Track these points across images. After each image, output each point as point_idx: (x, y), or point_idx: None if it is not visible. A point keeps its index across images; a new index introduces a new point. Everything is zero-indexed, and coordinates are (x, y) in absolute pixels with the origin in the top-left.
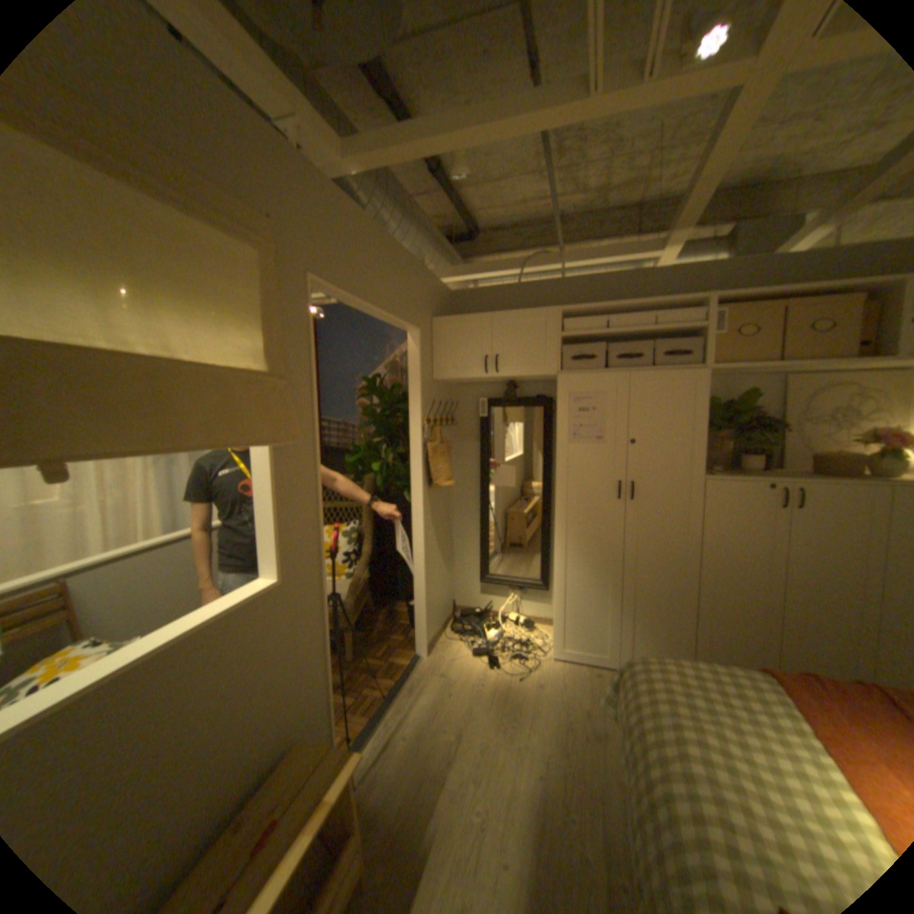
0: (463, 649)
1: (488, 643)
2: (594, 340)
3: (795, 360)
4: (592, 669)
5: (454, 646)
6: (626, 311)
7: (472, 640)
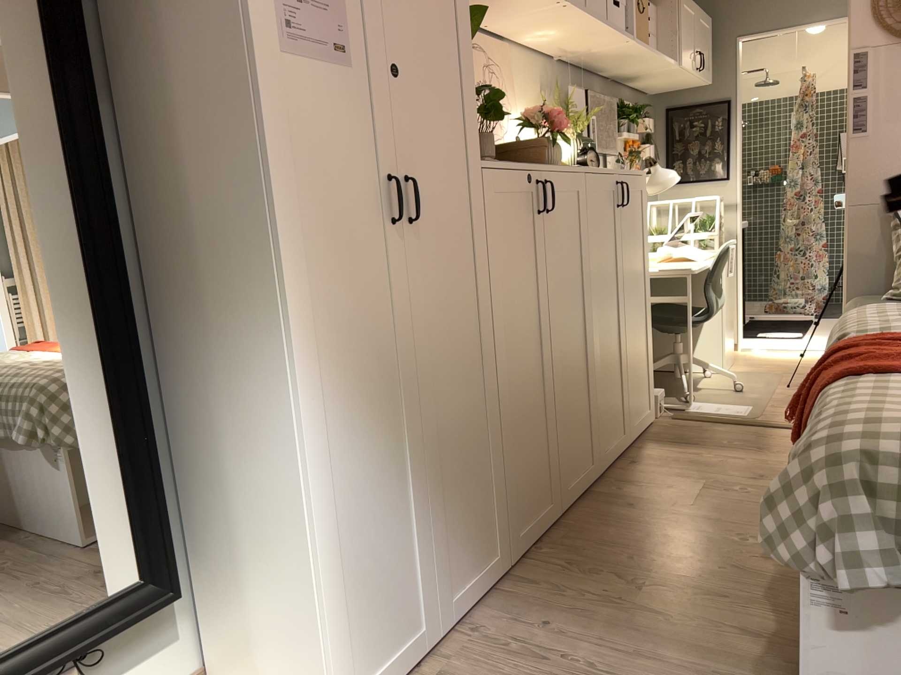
0: None
1: None
2: None
3: None
4: None
5: None
6: None
7: None
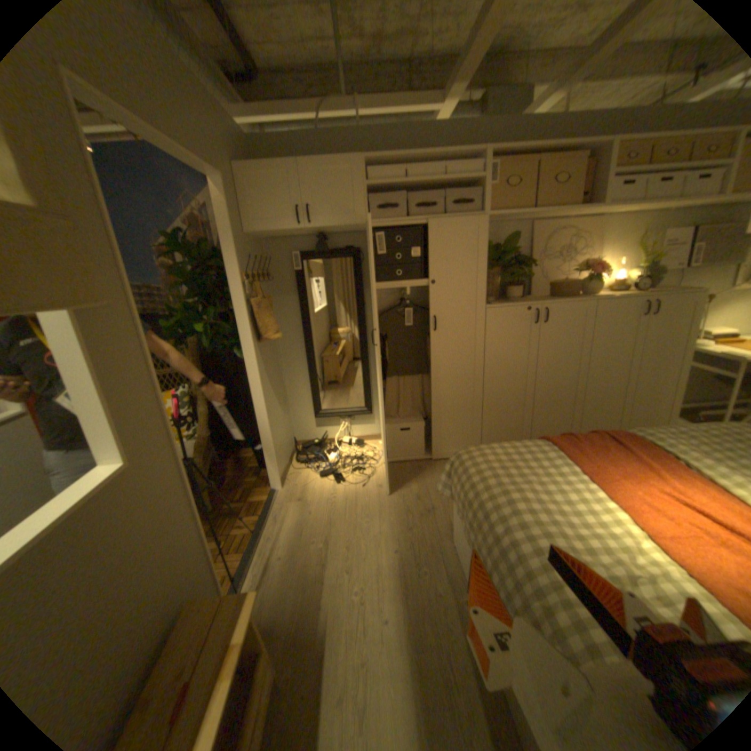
0: (311, 474)
1: (331, 464)
2: (394, 190)
3: (545, 207)
4: (413, 463)
5: (303, 473)
6: (420, 161)
7: (317, 464)
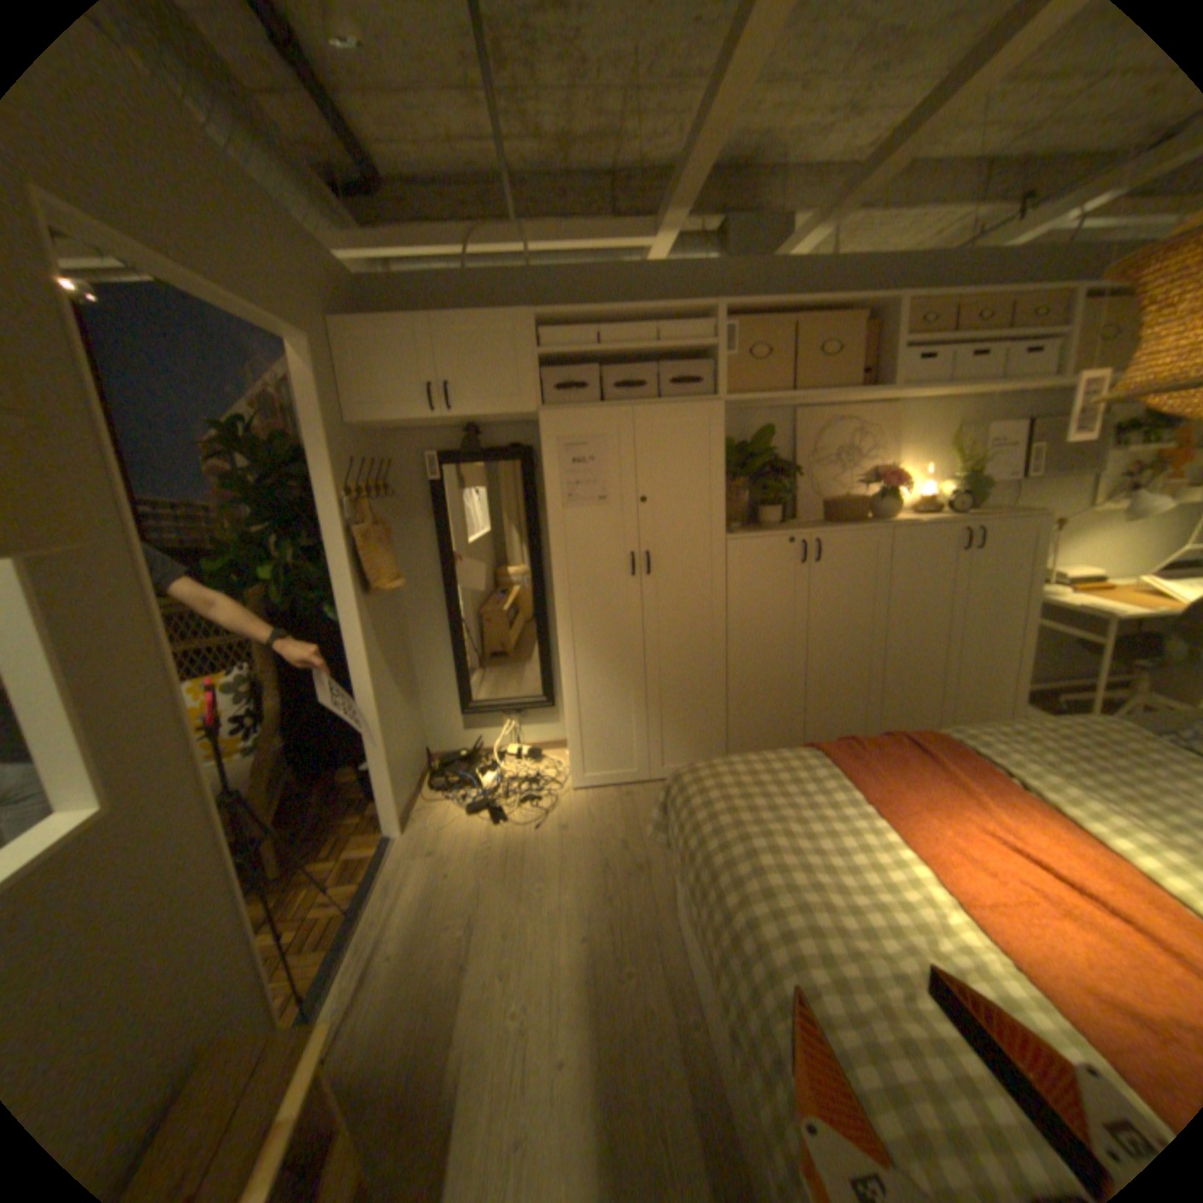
0: (451, 809)
1: (484, 791)
2: (581, 361)
3: (808, 390)
4: (619, 786)
5: (437, 808)
6: (619, 320)
7: (462, 792)
